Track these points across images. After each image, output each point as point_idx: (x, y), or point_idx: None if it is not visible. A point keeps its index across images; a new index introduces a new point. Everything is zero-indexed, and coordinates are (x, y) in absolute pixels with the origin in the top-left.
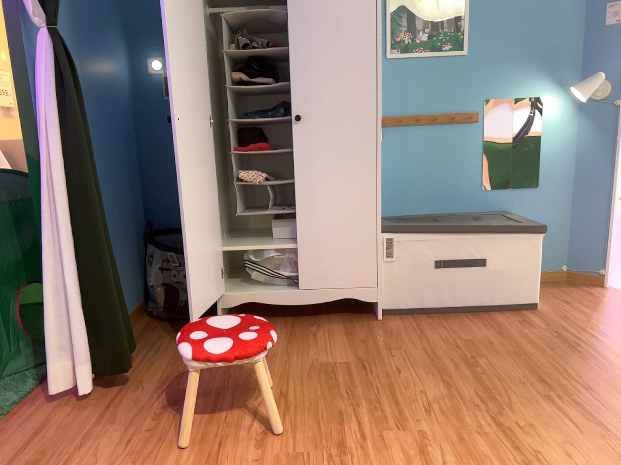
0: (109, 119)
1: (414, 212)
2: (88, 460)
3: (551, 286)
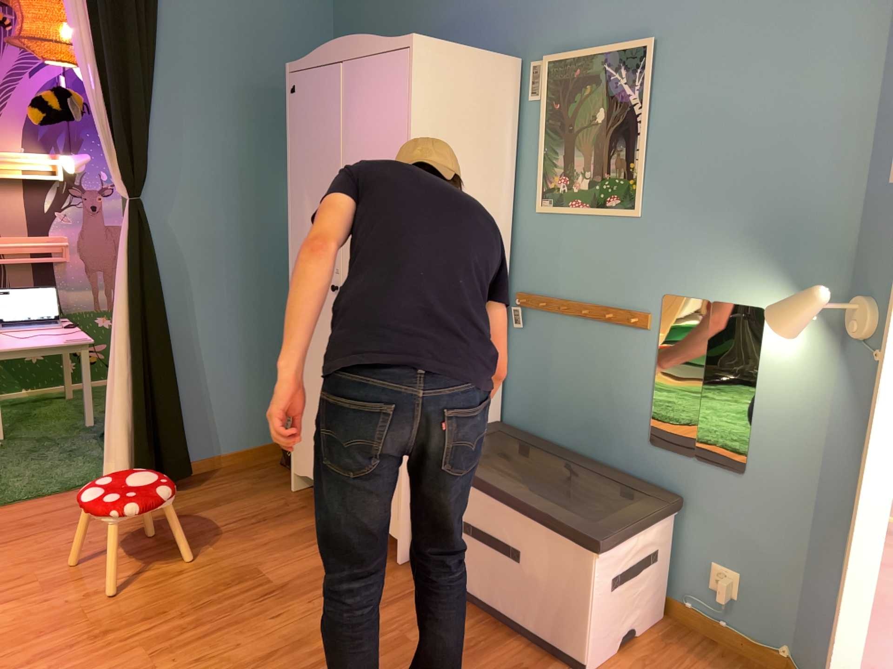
0: (259, 257)
1: (538, 443)
2: (36, 545)
3: (725, 666)
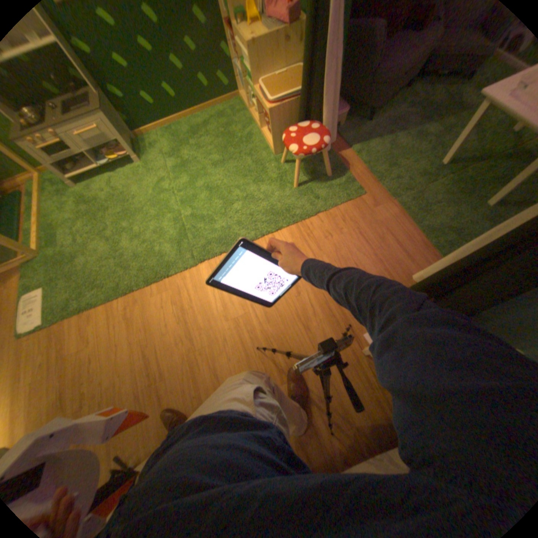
0: None
1: None
2: (355, 251)
3: None
